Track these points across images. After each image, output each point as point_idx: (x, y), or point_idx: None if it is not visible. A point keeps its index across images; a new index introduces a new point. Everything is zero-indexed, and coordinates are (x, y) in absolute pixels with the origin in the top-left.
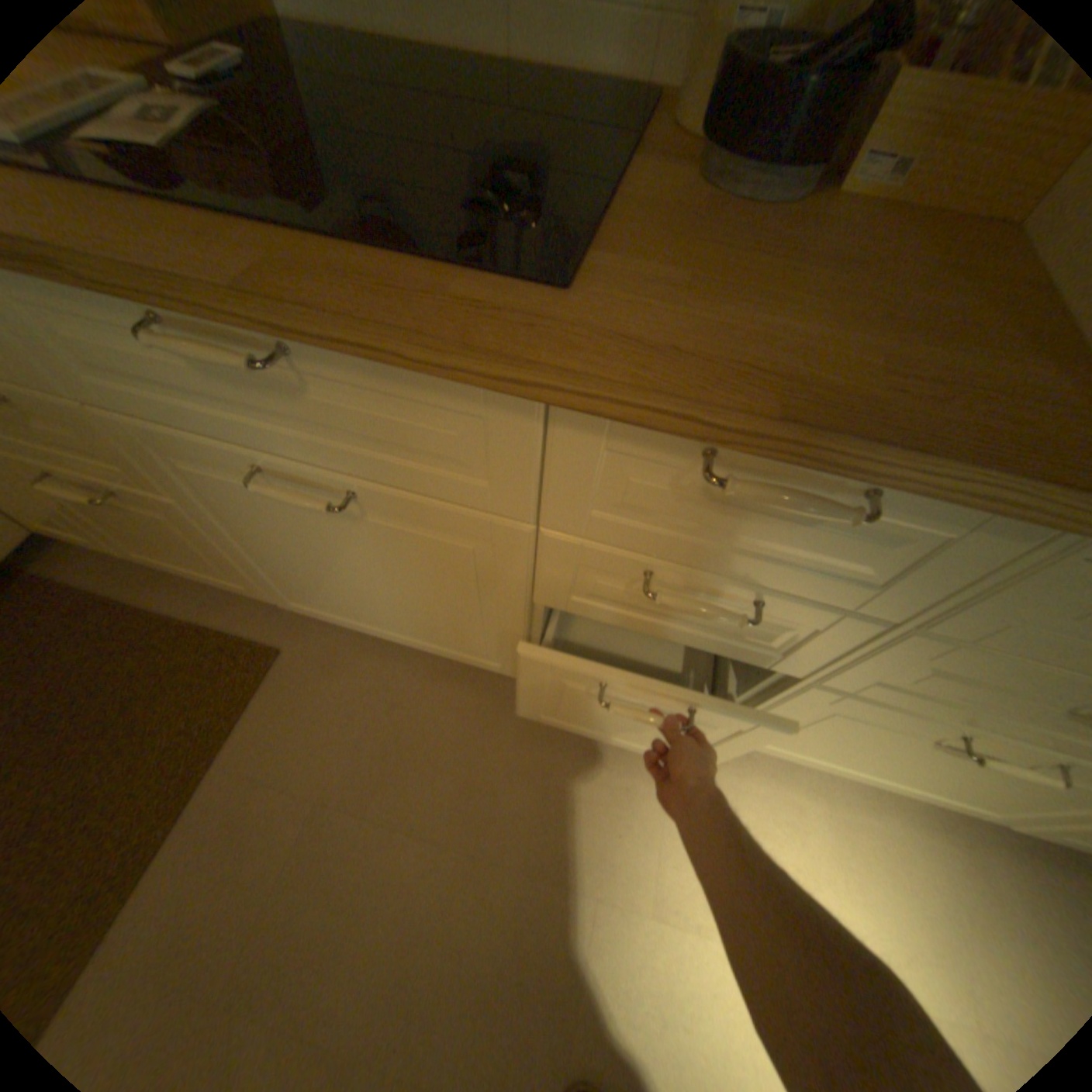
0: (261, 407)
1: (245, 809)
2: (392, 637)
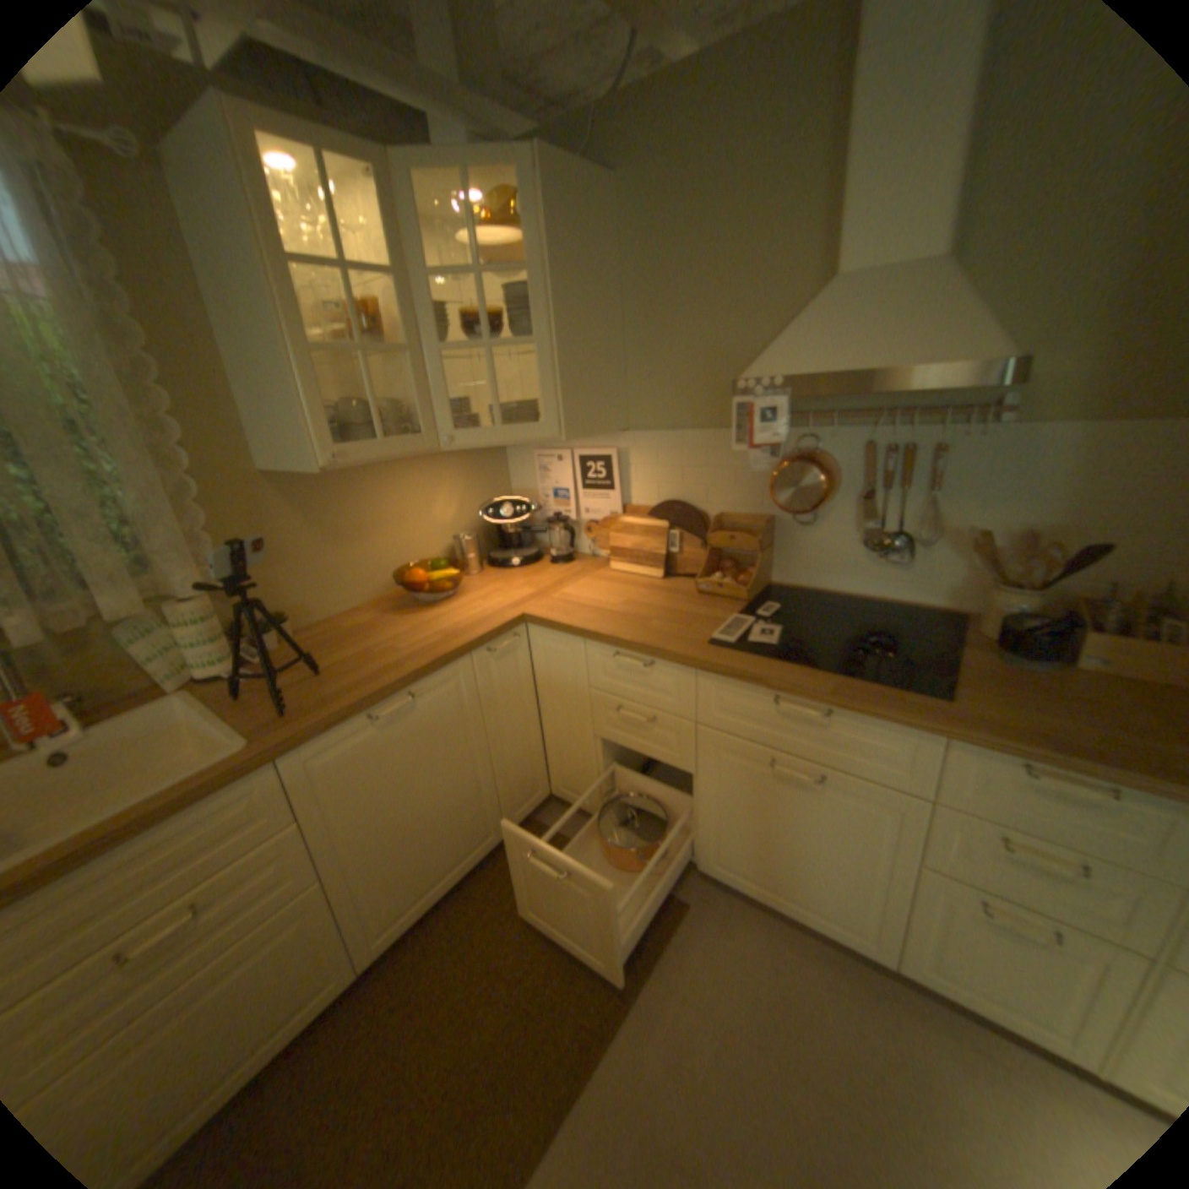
0: (801, 733)
1: (678, 1018)
2: (786, 908)
